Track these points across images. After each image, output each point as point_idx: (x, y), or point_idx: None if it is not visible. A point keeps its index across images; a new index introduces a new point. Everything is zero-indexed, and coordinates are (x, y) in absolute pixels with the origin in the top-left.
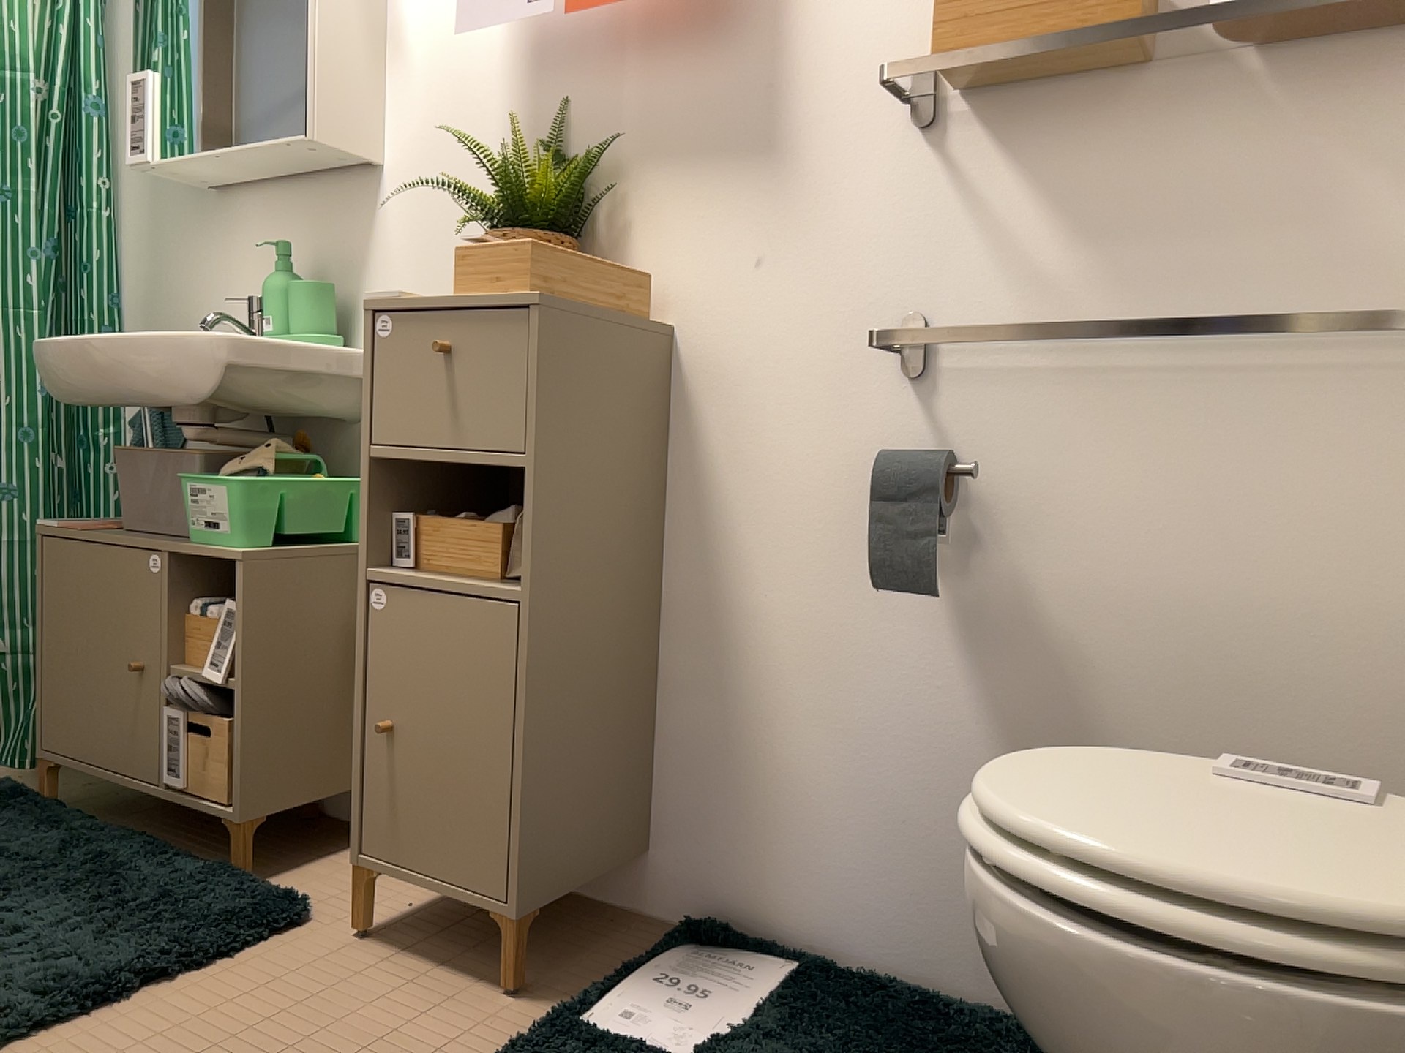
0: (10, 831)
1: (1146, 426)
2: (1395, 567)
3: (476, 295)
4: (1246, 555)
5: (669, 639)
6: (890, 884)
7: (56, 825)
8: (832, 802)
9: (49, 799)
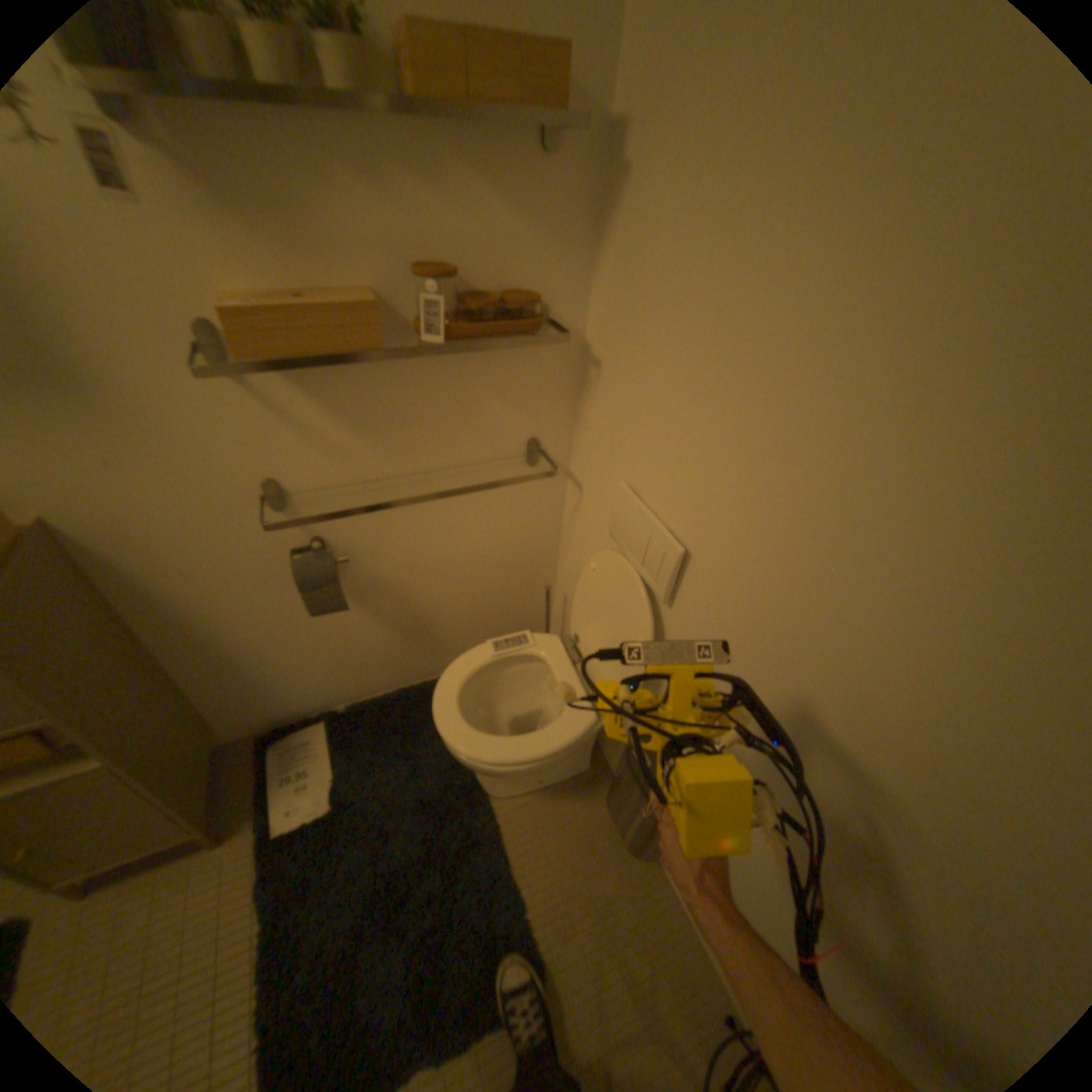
0: None
1: (418, 506)
2: (513, 529)
3: None
4: (465, 539)
5: (170, 662)
6: (349, 680)
7: None
8: (311, 672)
9: None
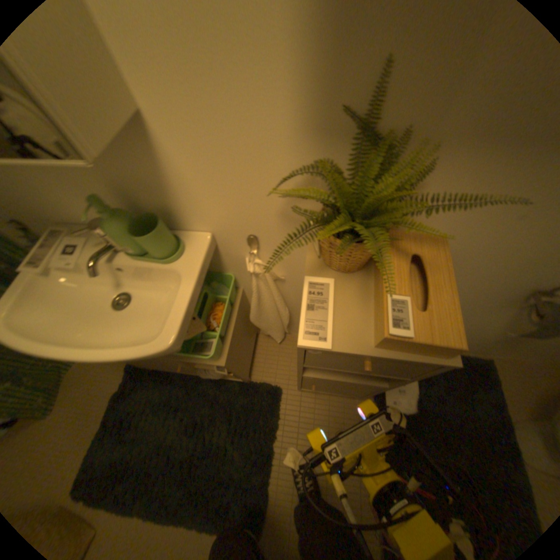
0: (163, 402)
1: None
2: None
3: (396, 353)
4: None
5: None
6: None
7: (172, 389)
8: None
9: (153, 376)
